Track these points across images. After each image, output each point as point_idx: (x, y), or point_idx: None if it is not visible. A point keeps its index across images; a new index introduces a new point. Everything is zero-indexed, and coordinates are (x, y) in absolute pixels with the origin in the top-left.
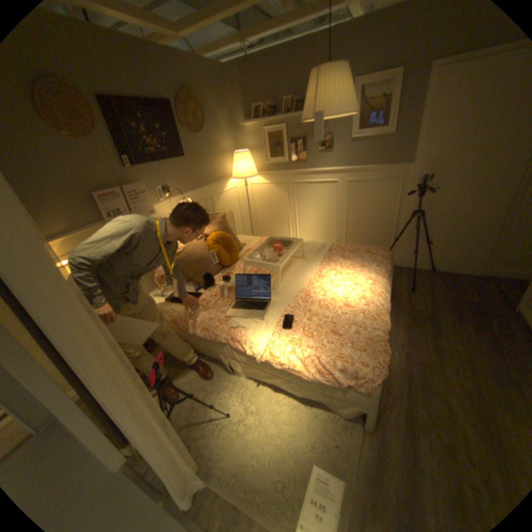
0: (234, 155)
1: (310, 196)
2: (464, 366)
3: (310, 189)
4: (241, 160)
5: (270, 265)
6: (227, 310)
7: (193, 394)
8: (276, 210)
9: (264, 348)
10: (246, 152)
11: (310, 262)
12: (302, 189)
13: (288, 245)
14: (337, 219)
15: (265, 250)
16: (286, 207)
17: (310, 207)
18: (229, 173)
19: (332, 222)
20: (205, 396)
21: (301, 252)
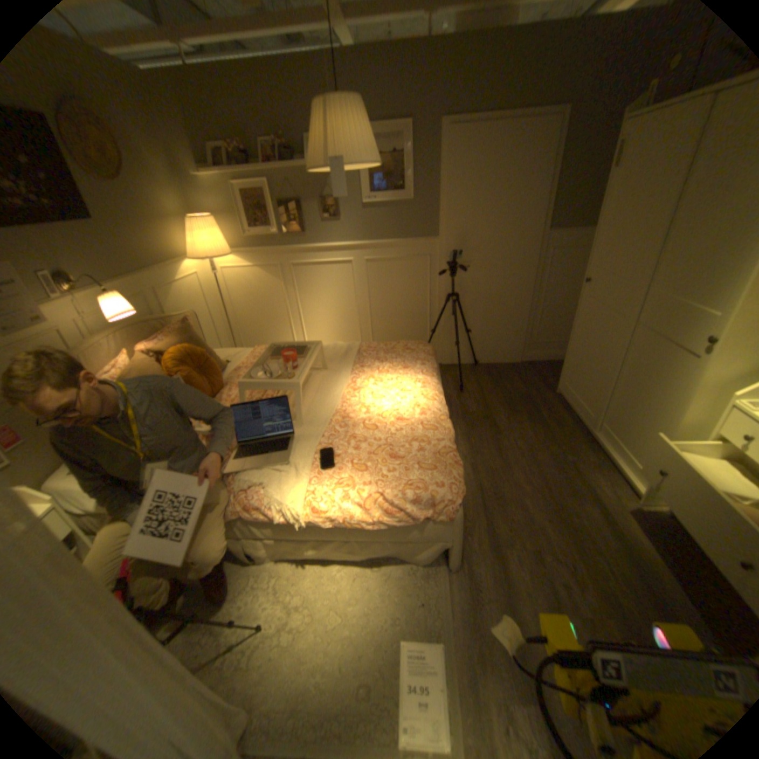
0: (186, 222)
1: (317, 283)
2: (527, 461)
3: (315, 272)
4: (200, 229)
5: (284, 382)
6: (226, 463)
7: (185, 620)
8: (268, 306)
9: (302, 503)
10: (206, 216)
11: (336, 372)
12: (303, 273)
13: (303, 352)
14: (358, 312)
15: (269, 362)
16: (282, 300)
17: (319, 299)
18: (181, 250)
19: (352, 317)
20: (208, 615)
21: (321, 360)
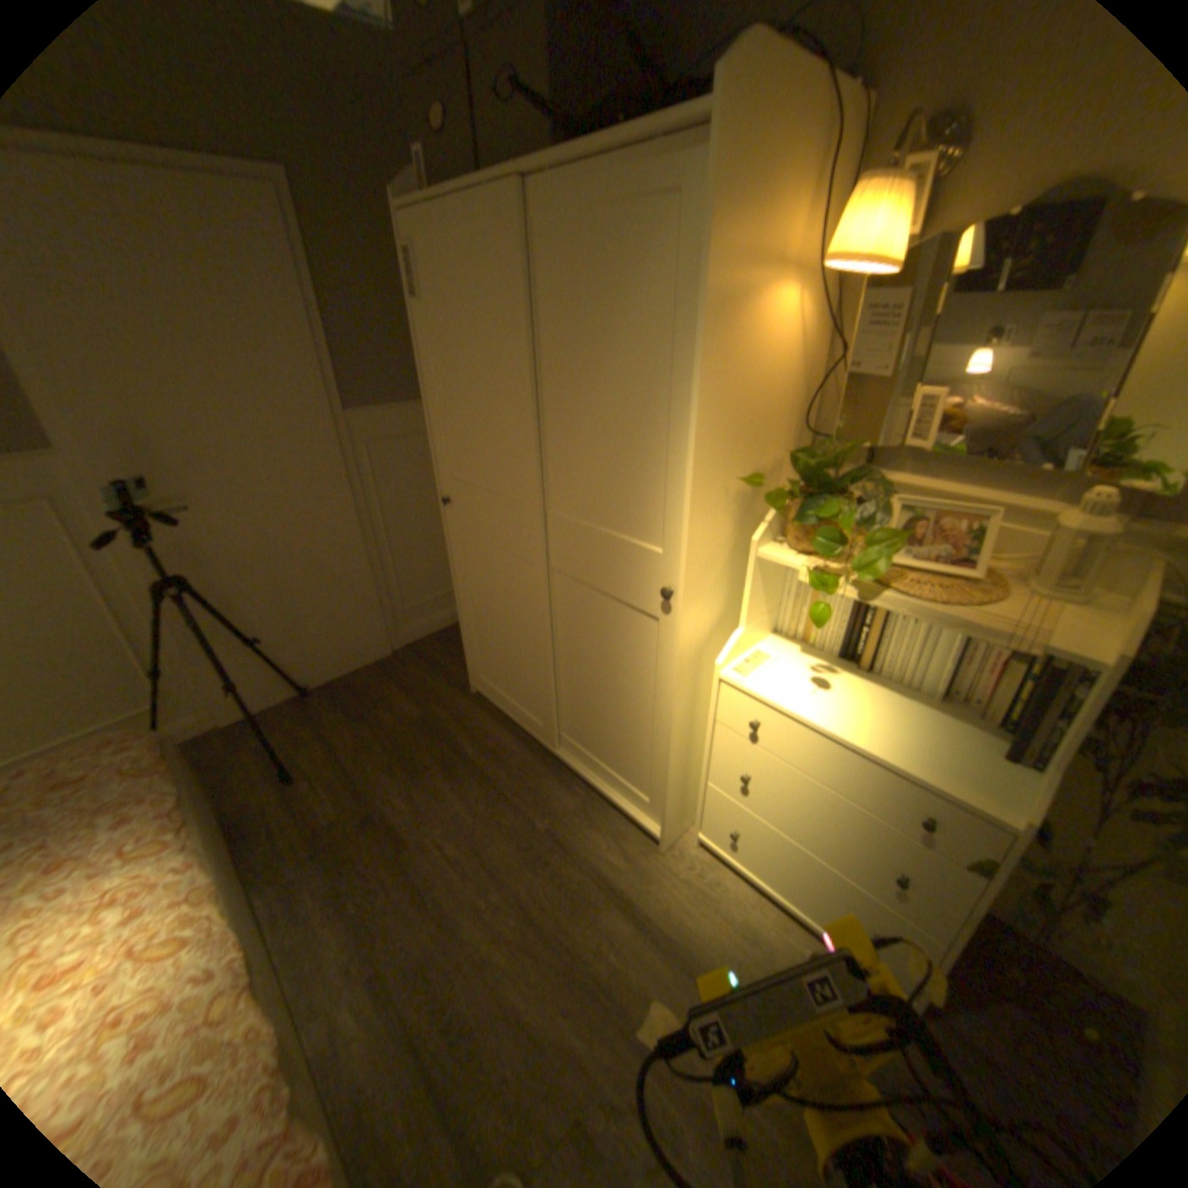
0: None
1: None
2: (477, 883)
3: None
4: None
5: None
6: None
7: None
8: None
9: None
10: None
11: None
12: None
13: None
14: None
15: None
16: None
17: None
18: None
19: None
20: None
21: None
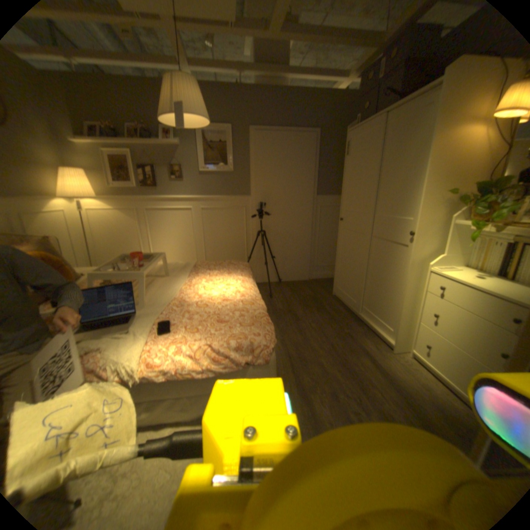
0: (60, 171)
1: (165, 223)
2: (319, 335)
3: (164, 216)
4: (72, 177)
5: (130, 273)
6: None
7: None
8: (125, 240)
9: (137, 360)
10: (78, 169)
11: (177, 277)
12: (155, 216)
13: (149, 258)
14: (196, 245)
15: (119, 264)
16: (137, 236)
17: (166, 235)
18: (52, 191)
19: (191, 249)
20: None
21: (165, 268)
